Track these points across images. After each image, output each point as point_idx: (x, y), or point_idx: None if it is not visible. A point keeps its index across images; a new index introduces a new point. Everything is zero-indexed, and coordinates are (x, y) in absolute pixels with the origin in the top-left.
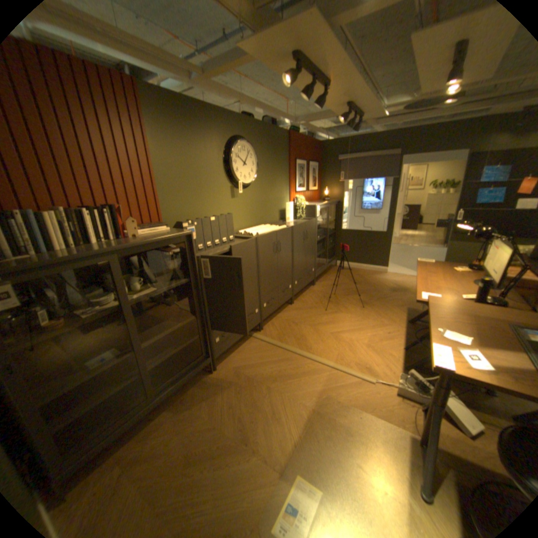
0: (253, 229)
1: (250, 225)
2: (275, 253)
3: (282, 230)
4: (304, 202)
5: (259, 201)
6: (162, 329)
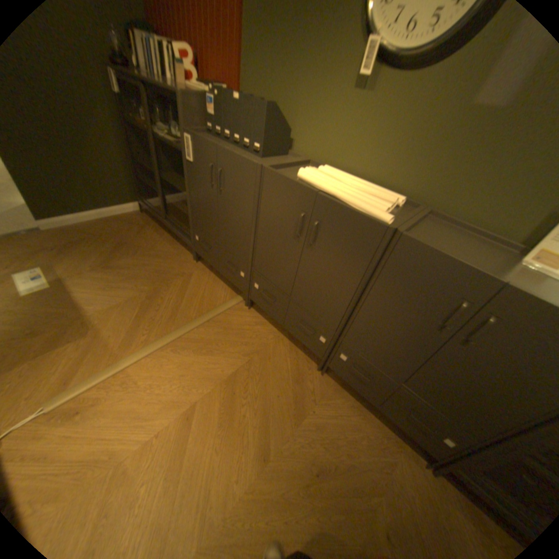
0: (341, 175)
1: (379, 178)
2: (299, 236)
3: (340, 204)
4: None
5: (455, 129)
6: (180, 182)
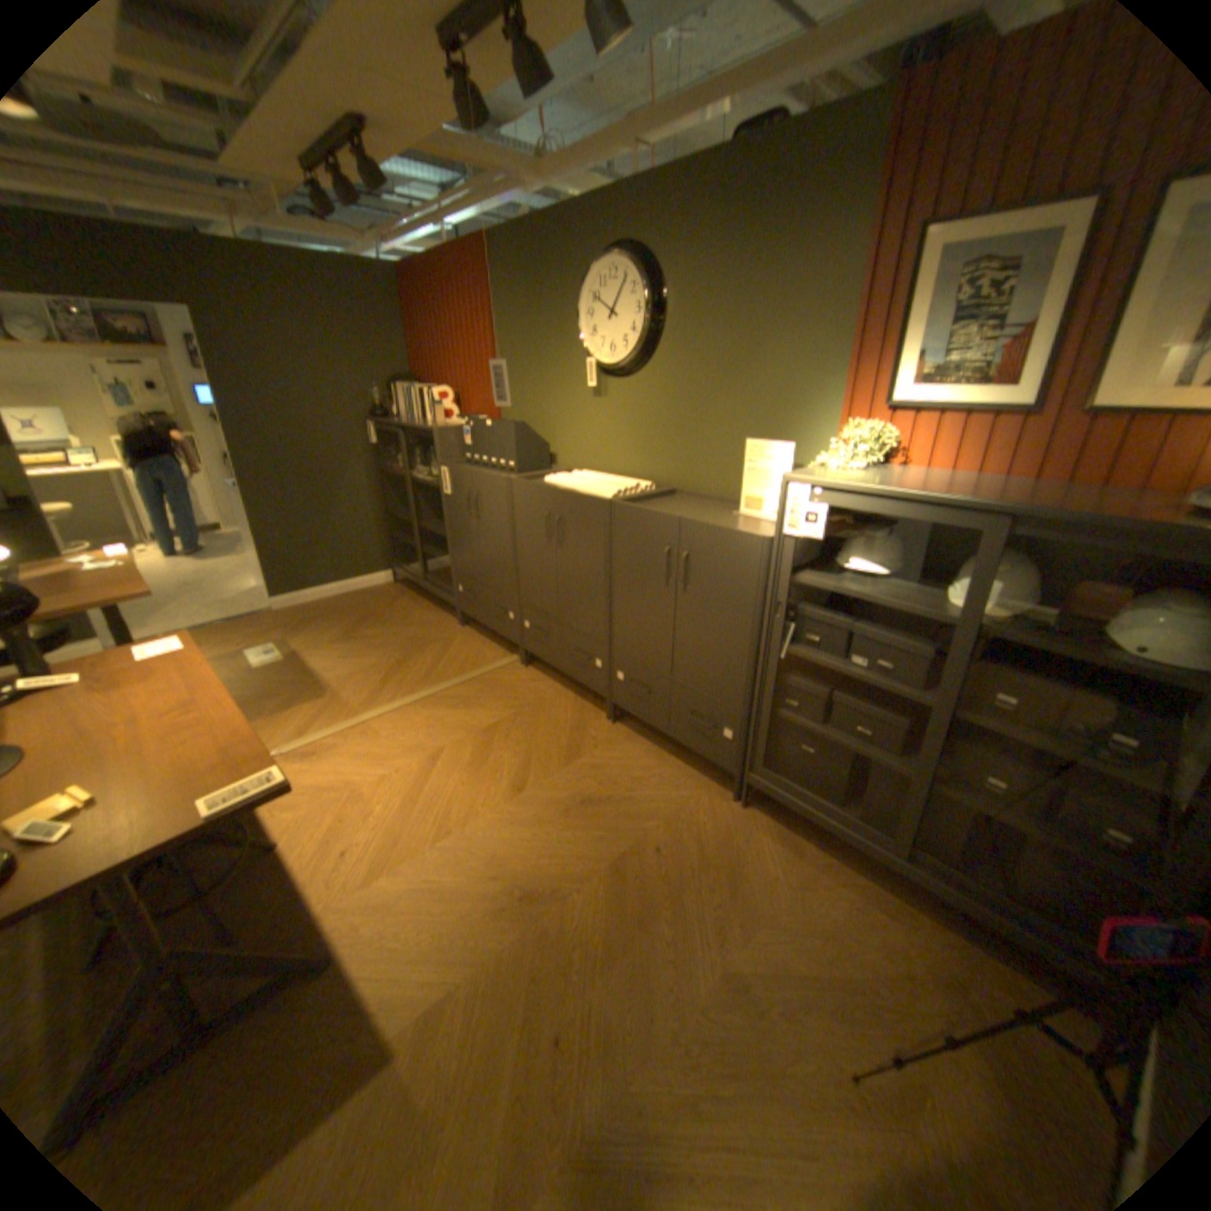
0: (592, 475)
1: (634, 473)
2: (551, 539)
3: (571, 494)
4: (846, 460)
5: (671, 415)
6: (442, 527)
